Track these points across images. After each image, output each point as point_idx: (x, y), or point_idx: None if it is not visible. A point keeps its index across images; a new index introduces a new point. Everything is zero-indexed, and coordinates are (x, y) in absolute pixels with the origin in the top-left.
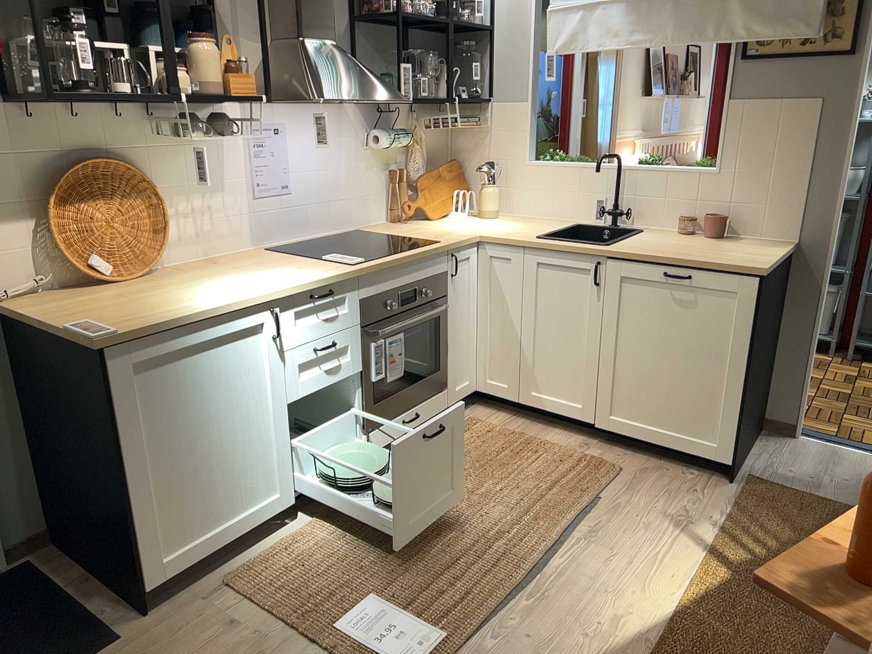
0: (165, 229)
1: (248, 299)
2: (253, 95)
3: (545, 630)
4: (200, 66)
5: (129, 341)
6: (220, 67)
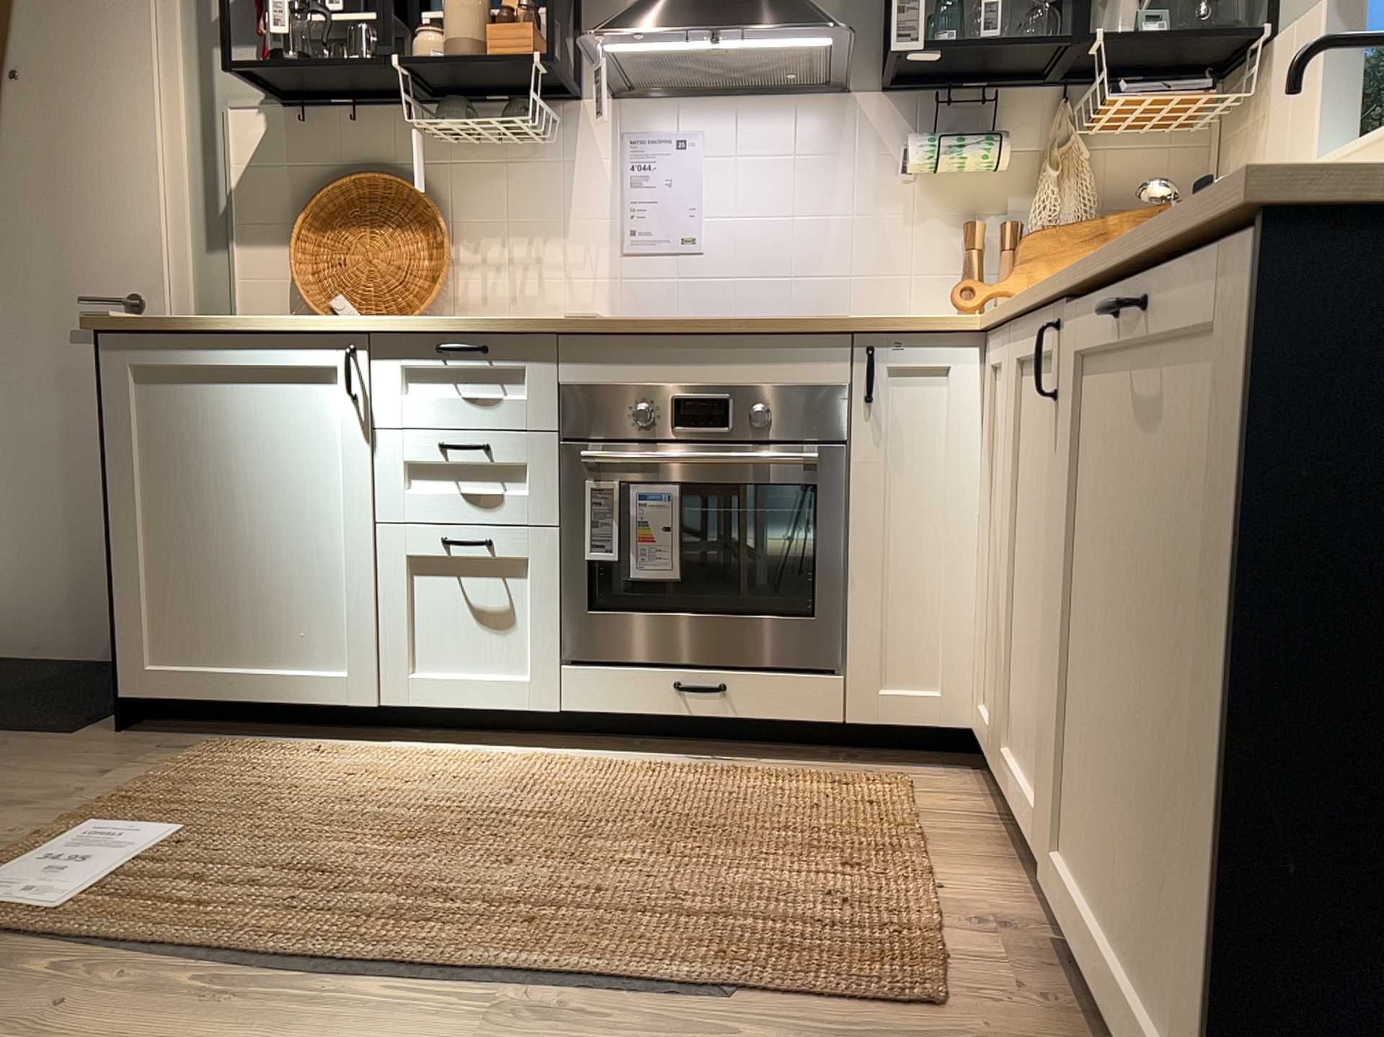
0: (439, 273)
1: (307, 319)
2: (527, 55)
3: (86, 1034)
4: (444, 20)
5: (131, 334)
6: (471, 16)
